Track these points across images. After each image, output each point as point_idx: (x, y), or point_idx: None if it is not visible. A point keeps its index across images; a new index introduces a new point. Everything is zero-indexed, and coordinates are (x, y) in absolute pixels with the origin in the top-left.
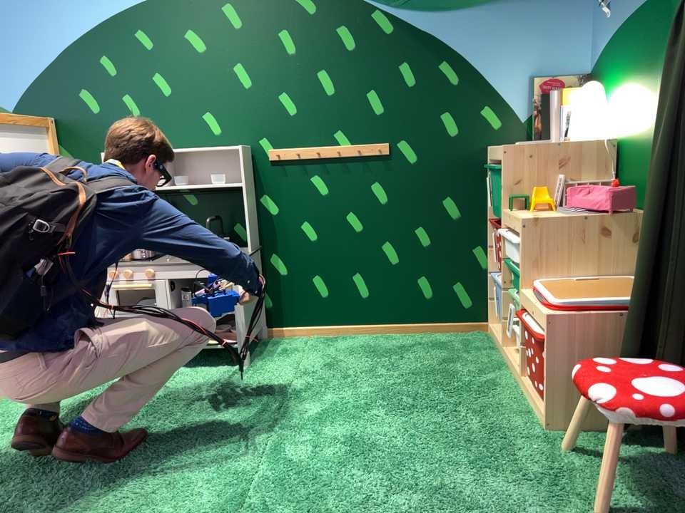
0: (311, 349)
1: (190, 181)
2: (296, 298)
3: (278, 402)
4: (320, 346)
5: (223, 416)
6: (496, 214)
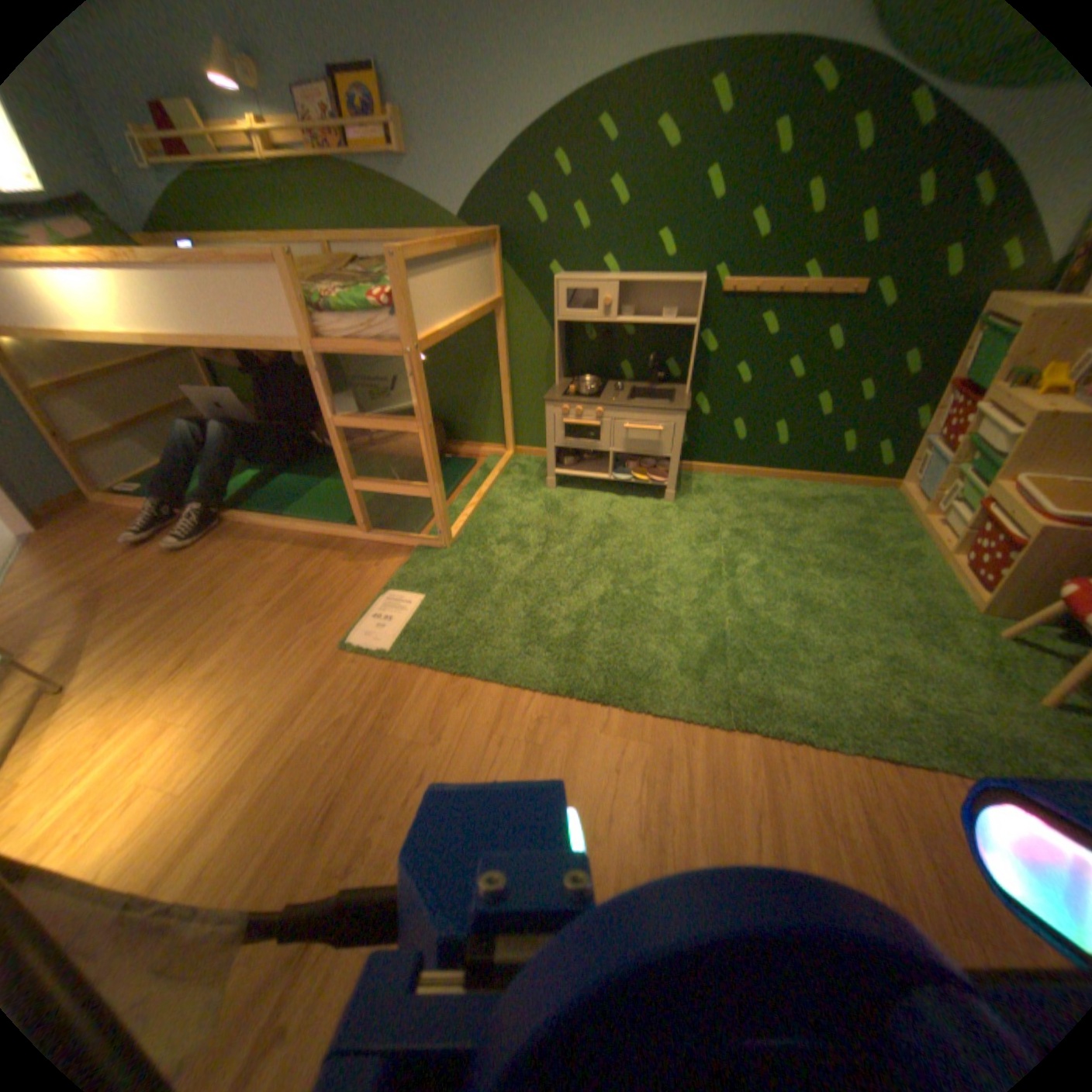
0: (721, 487)
1: (630, 309)
2: (711, 435)
3: (712, 543)
4: (728, 484)
5: (670, 551)
6: (973, 382)
